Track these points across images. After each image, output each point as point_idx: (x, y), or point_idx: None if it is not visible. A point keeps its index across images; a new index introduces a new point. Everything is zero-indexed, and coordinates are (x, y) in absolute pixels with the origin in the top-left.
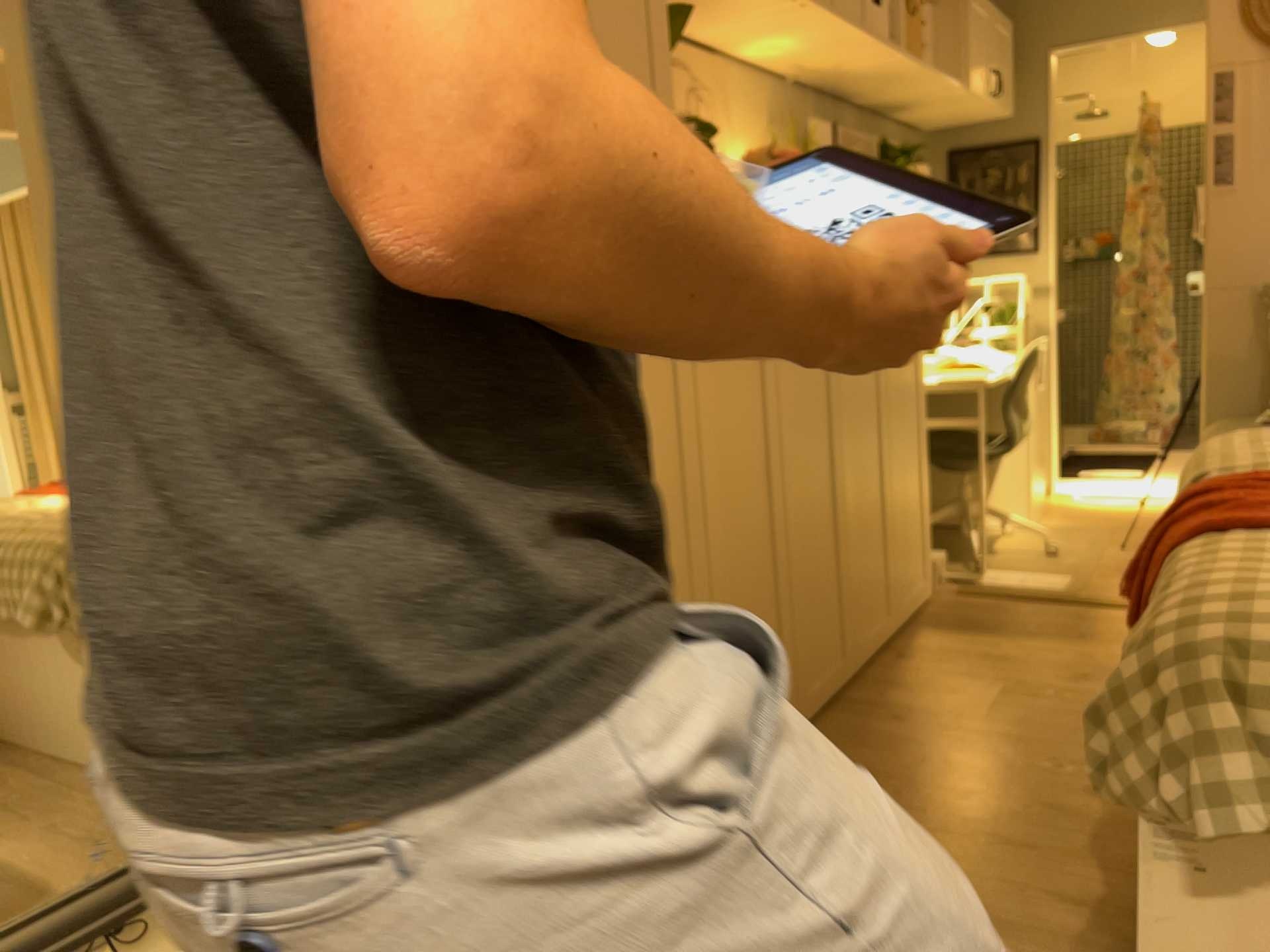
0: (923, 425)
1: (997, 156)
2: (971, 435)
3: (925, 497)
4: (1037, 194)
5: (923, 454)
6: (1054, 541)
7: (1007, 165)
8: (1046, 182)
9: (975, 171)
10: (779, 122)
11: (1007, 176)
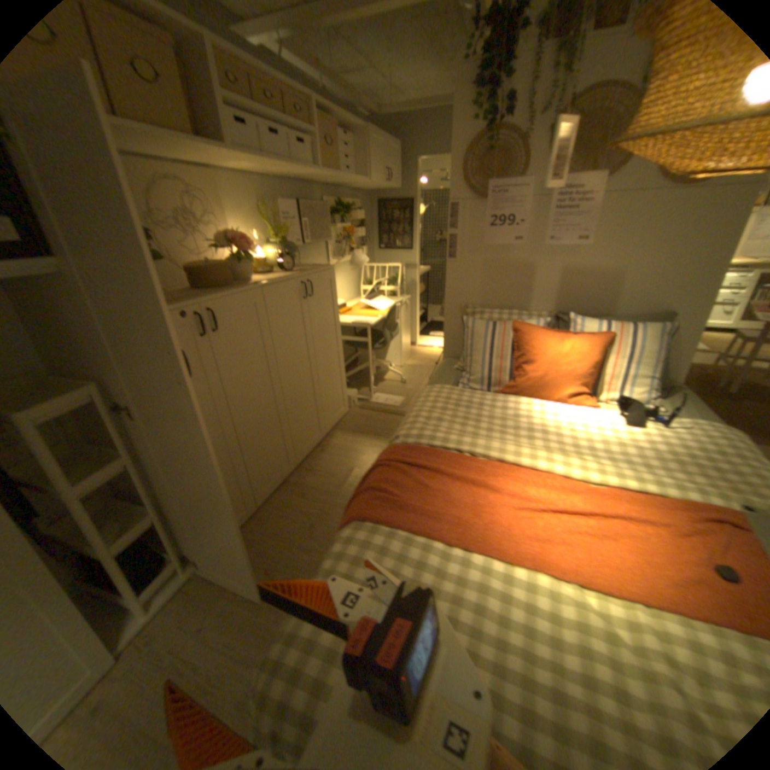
0: (342, 347)
1: (399, 206)
2: (377, 336)
3: (345, 375)
4: (414, 225)
5: (344, 358)
6: (405, 379)
7: (403, 211)
8: (418, 220)
9: (391, 211)
10: (269, 201)
11: (403, 216)
